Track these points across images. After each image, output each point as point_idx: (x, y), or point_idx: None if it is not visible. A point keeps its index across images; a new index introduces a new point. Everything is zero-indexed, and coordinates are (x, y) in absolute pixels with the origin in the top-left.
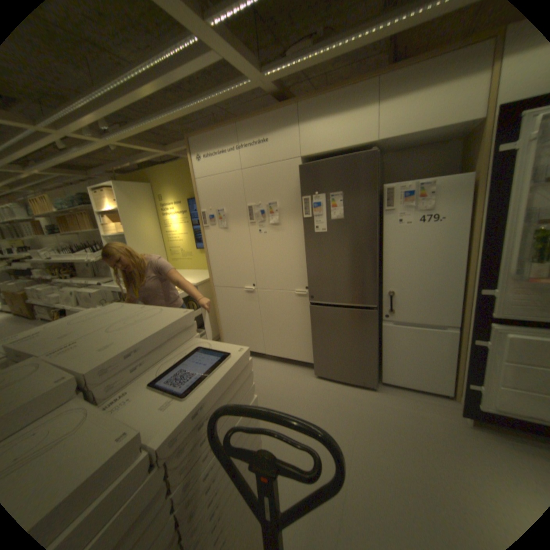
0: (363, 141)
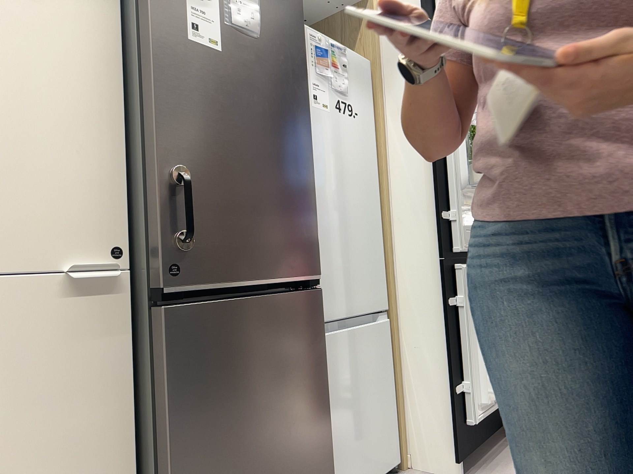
0: None
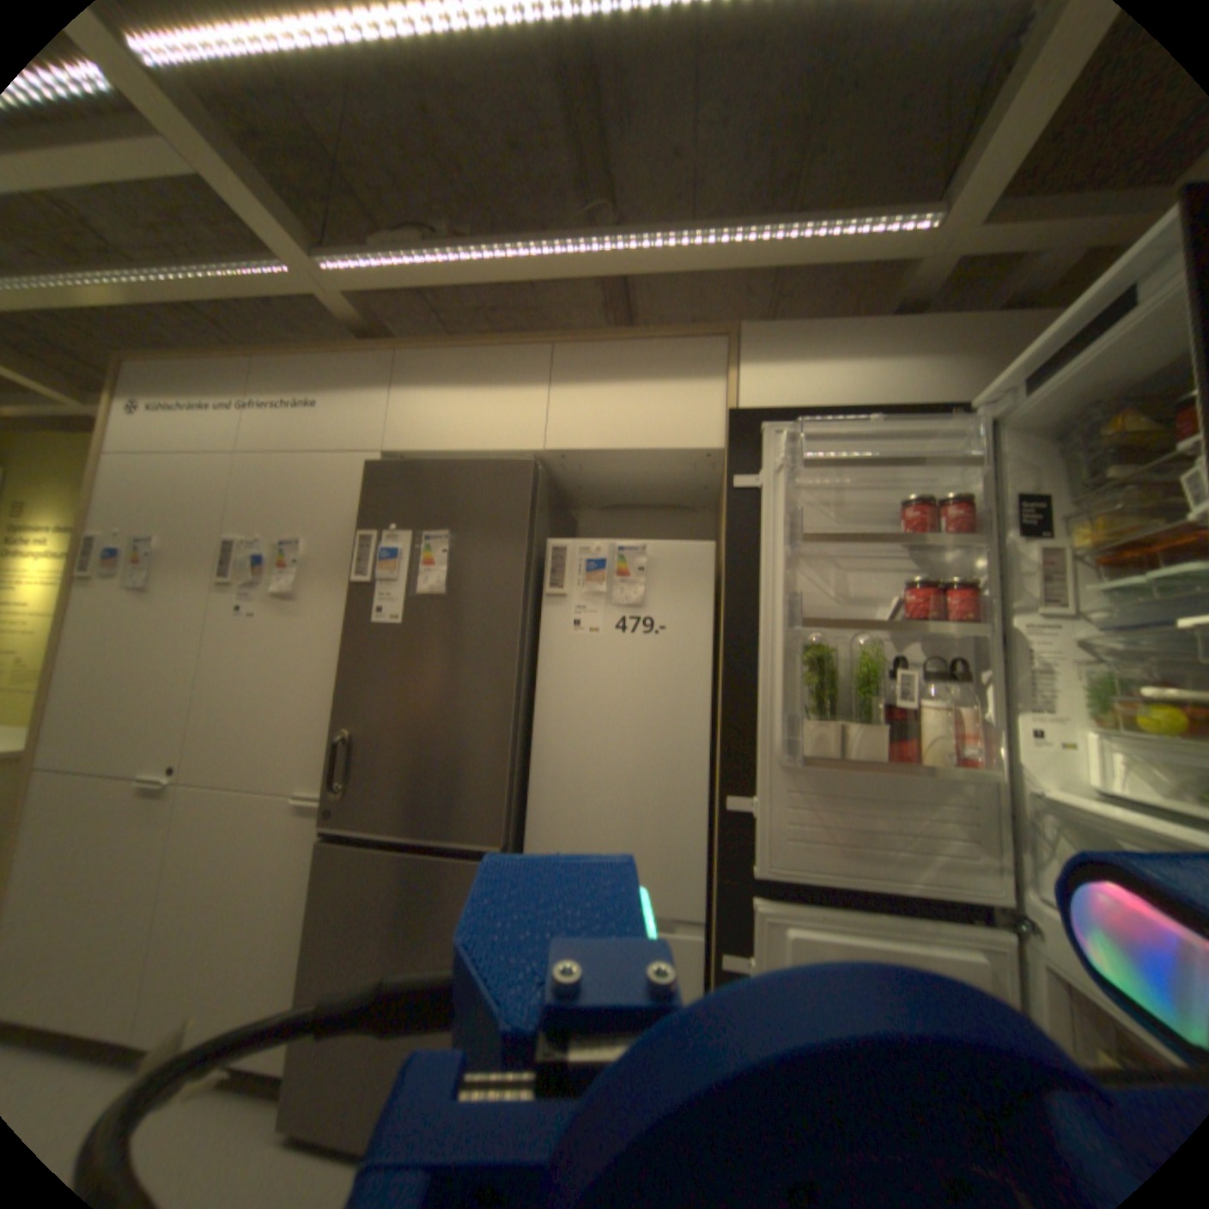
0: (513, 446)
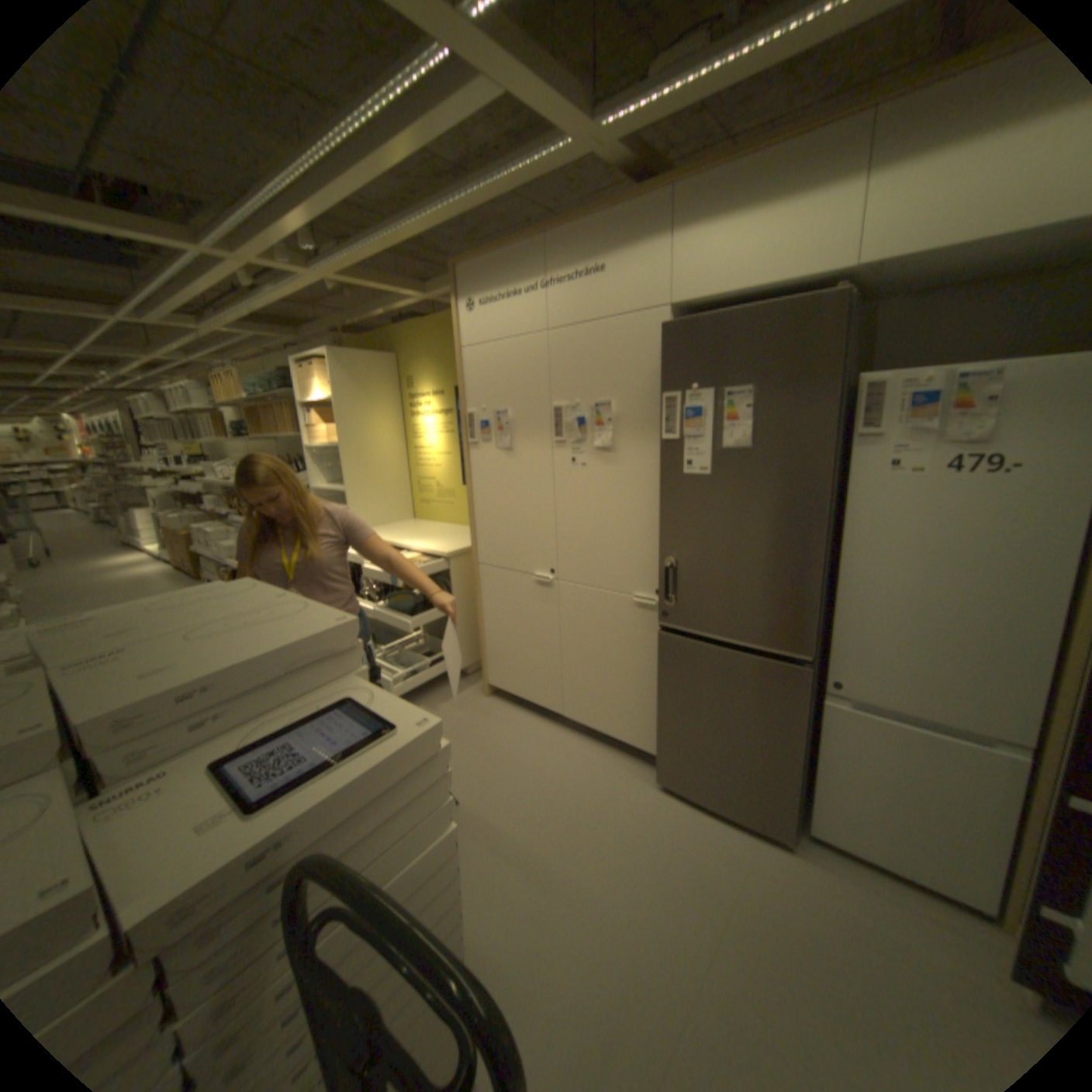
0: (818, 267)
